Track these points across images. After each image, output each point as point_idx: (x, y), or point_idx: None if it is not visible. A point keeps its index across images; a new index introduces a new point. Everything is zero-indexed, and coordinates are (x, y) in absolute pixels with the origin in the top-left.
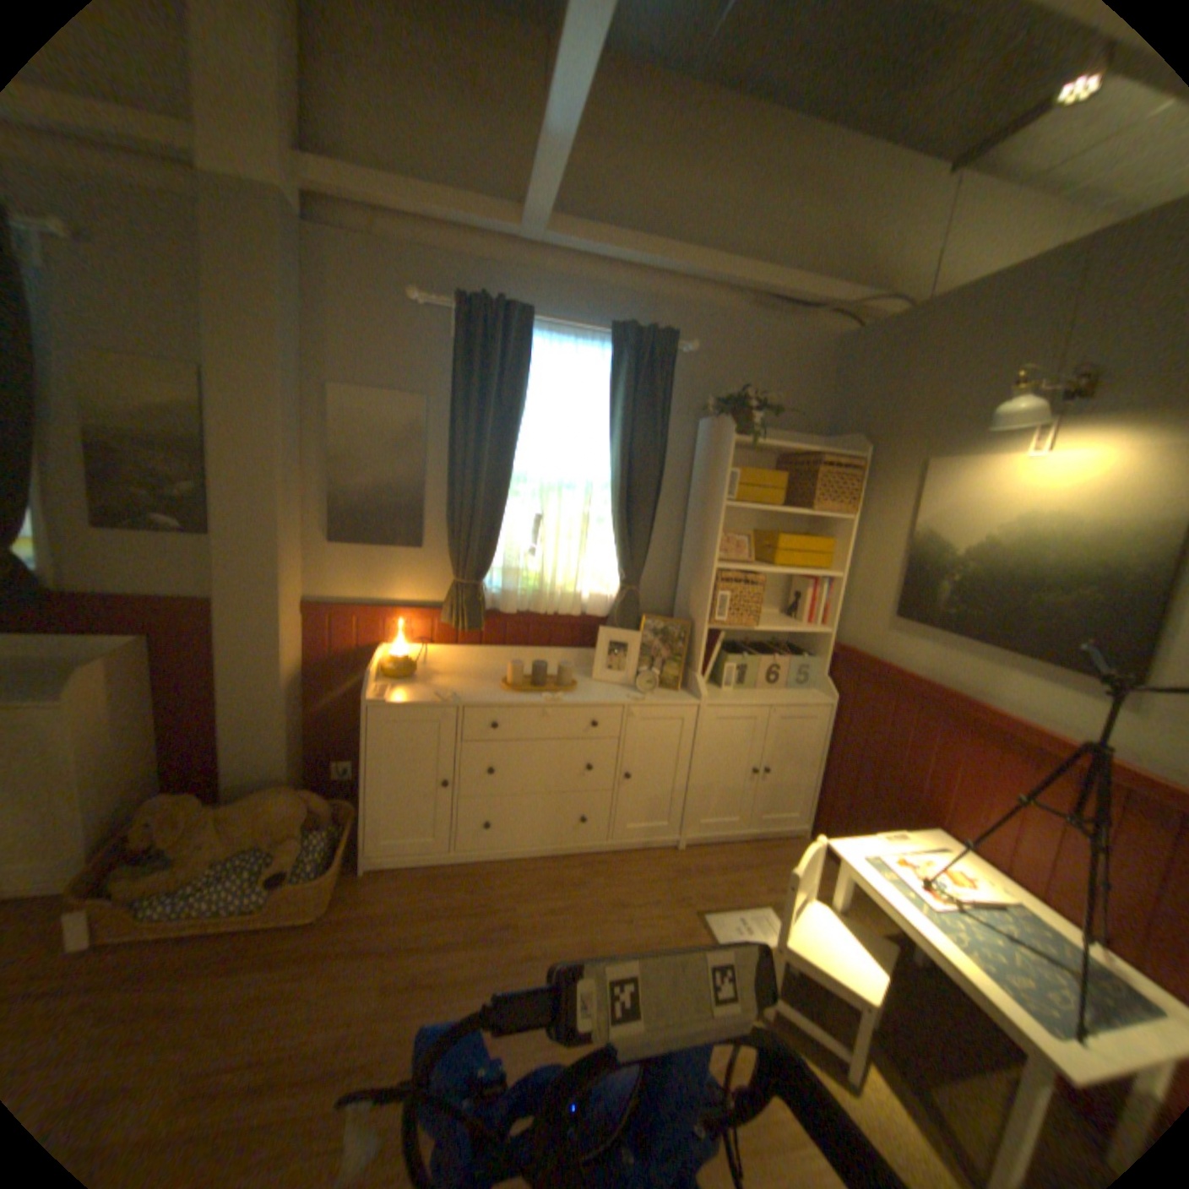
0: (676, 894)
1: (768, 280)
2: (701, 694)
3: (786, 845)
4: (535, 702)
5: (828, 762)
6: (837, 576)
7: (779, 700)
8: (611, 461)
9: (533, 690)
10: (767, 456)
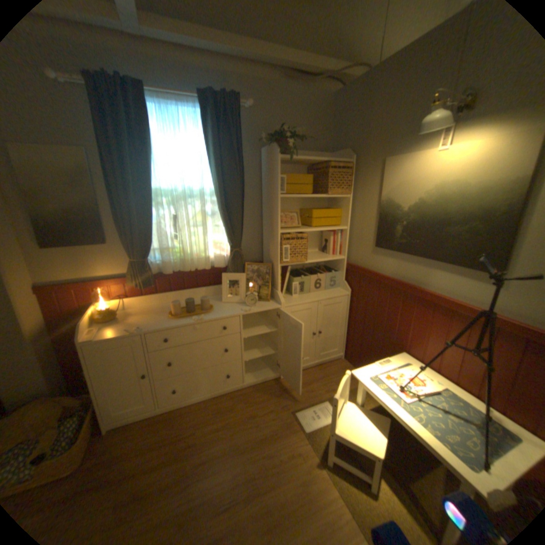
0: (280, 404)
1: (290, 58)
2: (281, 301)
3: (333, 364)
4: (188, 323)
5: (349, 322)
6: (344, 228)
7: (322, 297)
8: (213, 178)
9: (187, 316)
10: (302, 166)
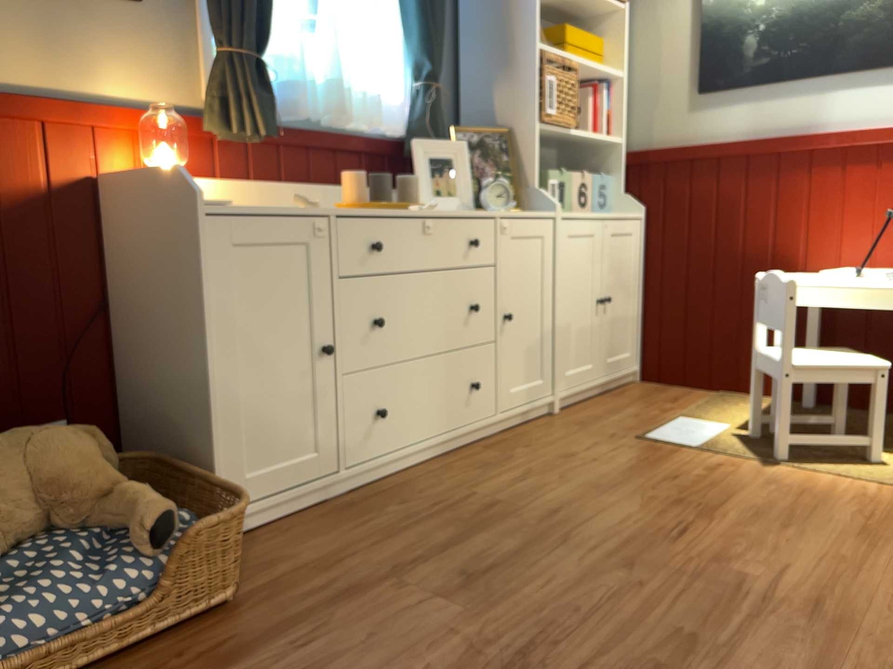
0: (599, 434)
1: None
2: (554, 203)
3: (628, 388)
4: (410, 212)
5: (645, 284)
6: (619, 74)
7: (604, 214)
8: None
9: (392, 204)
10: None
